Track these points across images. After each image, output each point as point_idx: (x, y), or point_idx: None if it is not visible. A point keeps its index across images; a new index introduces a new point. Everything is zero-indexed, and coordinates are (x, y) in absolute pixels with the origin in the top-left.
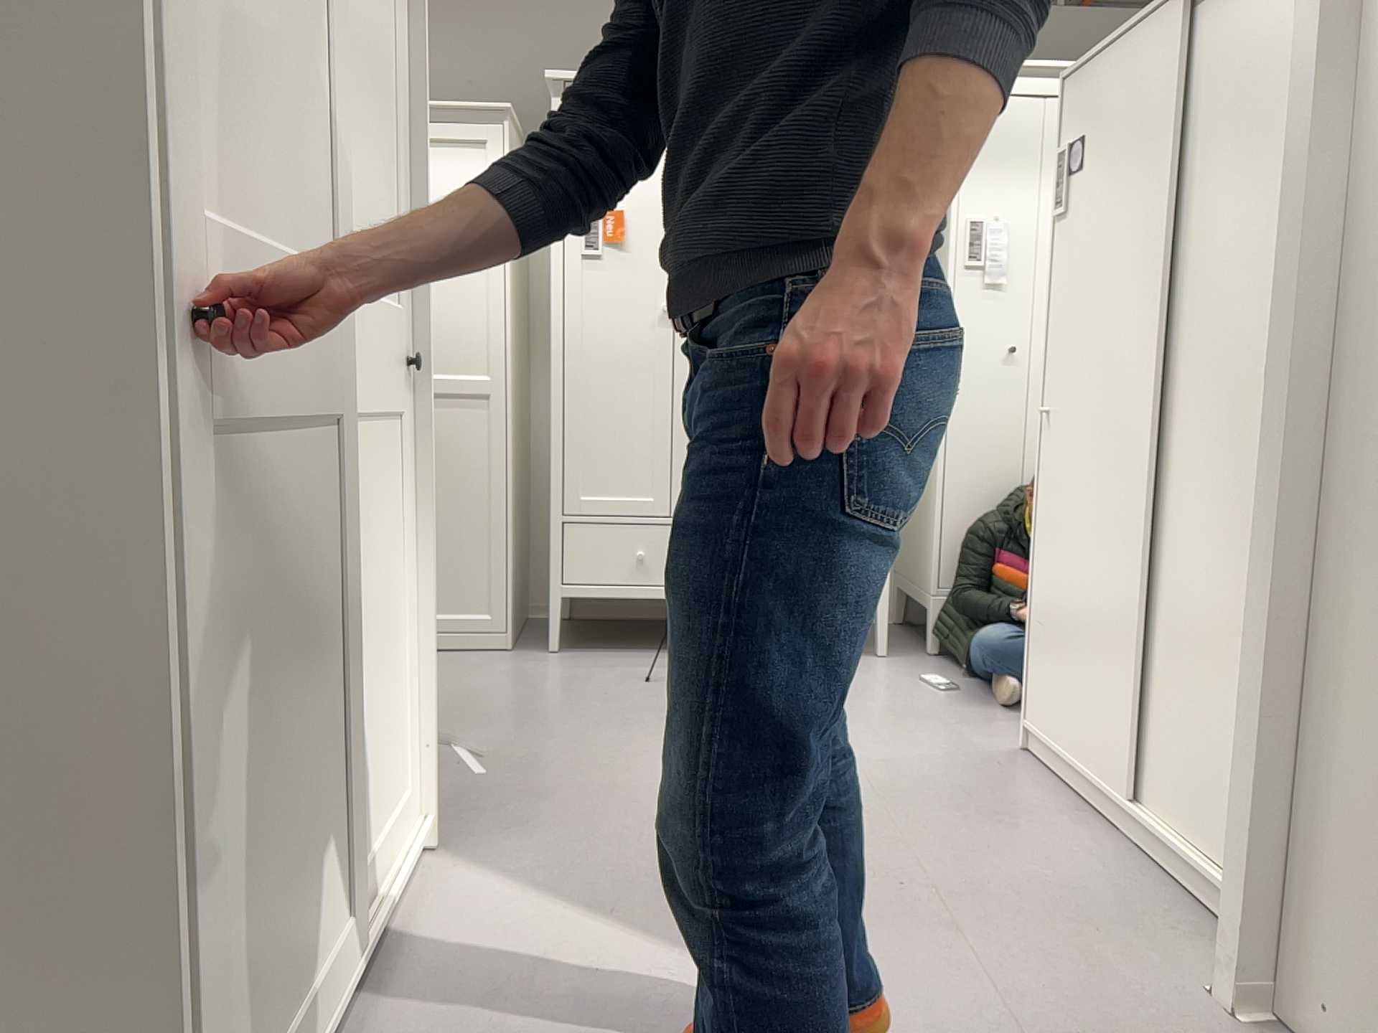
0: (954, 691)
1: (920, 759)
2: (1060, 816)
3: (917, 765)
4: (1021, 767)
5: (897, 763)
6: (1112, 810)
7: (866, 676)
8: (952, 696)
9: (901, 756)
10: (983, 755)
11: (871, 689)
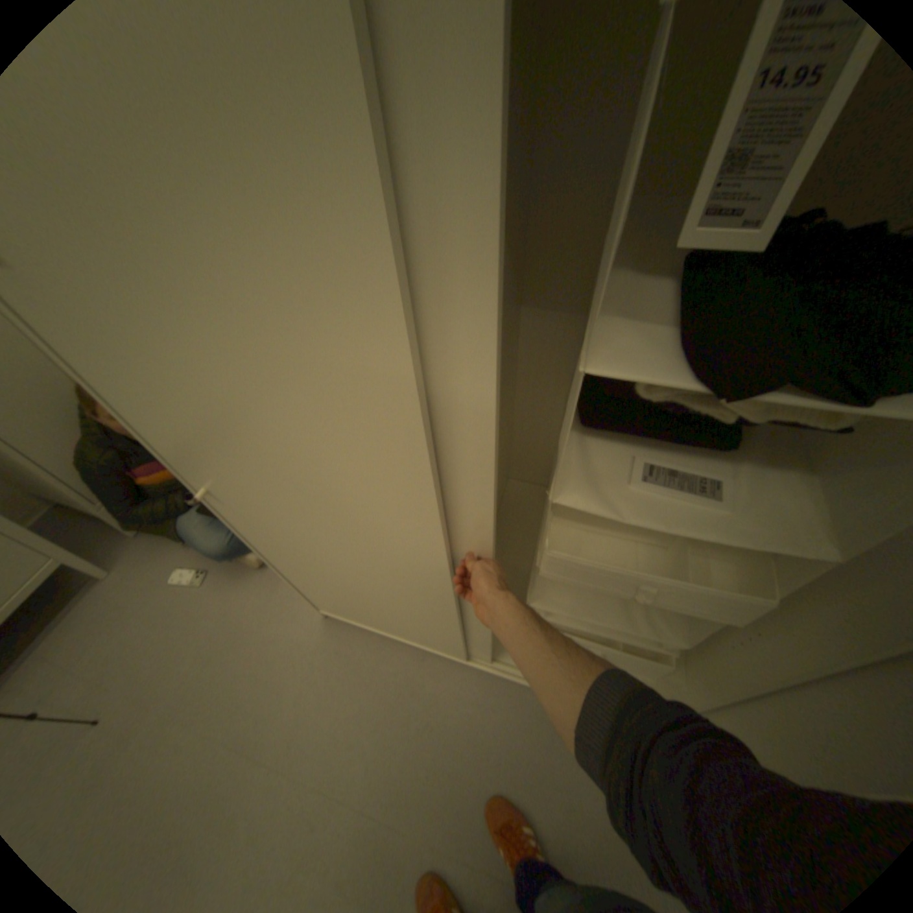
0: (199, 578)
1: (288, 708)
2: (411, 676)
3: (296, 720)
4: (338, 640)
5: (283, 733)
6: (441, 659)
7: (121, 625)
8: (205, 586)
9: (275, 721)
10: (308, 652)
11: (148, 642)
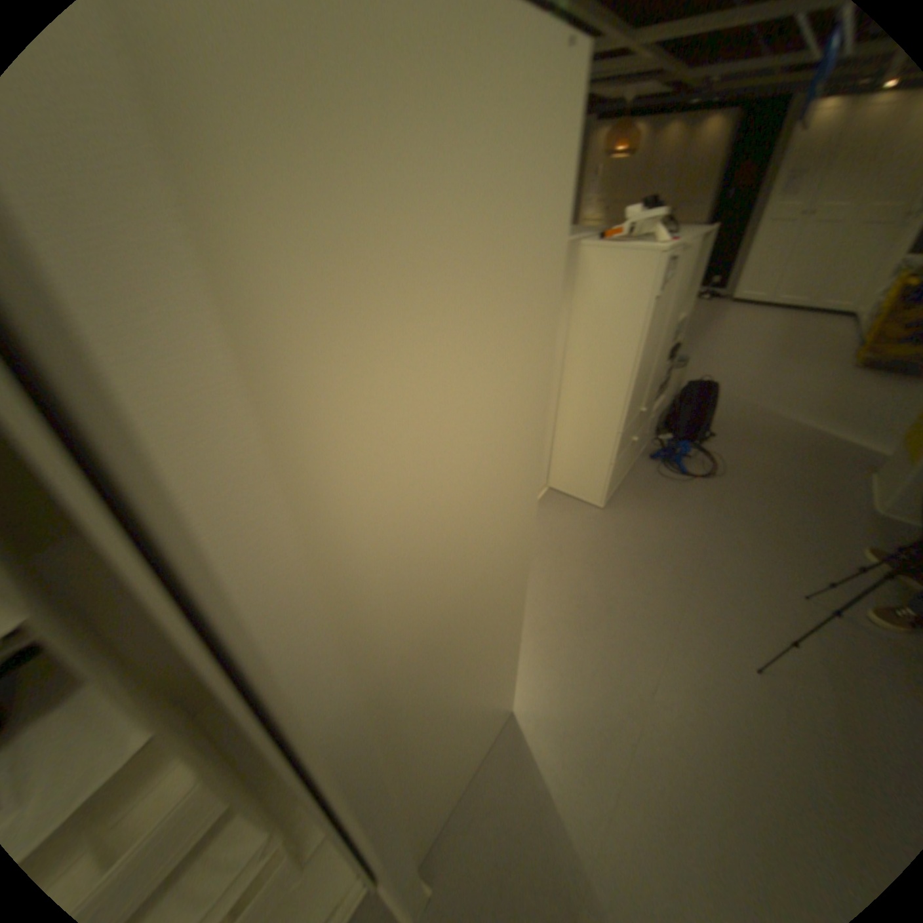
0: None
1: None
2: None
3: None
4: None
5: None
6: None
7: None
8: None
9: None
10: None
11: None
